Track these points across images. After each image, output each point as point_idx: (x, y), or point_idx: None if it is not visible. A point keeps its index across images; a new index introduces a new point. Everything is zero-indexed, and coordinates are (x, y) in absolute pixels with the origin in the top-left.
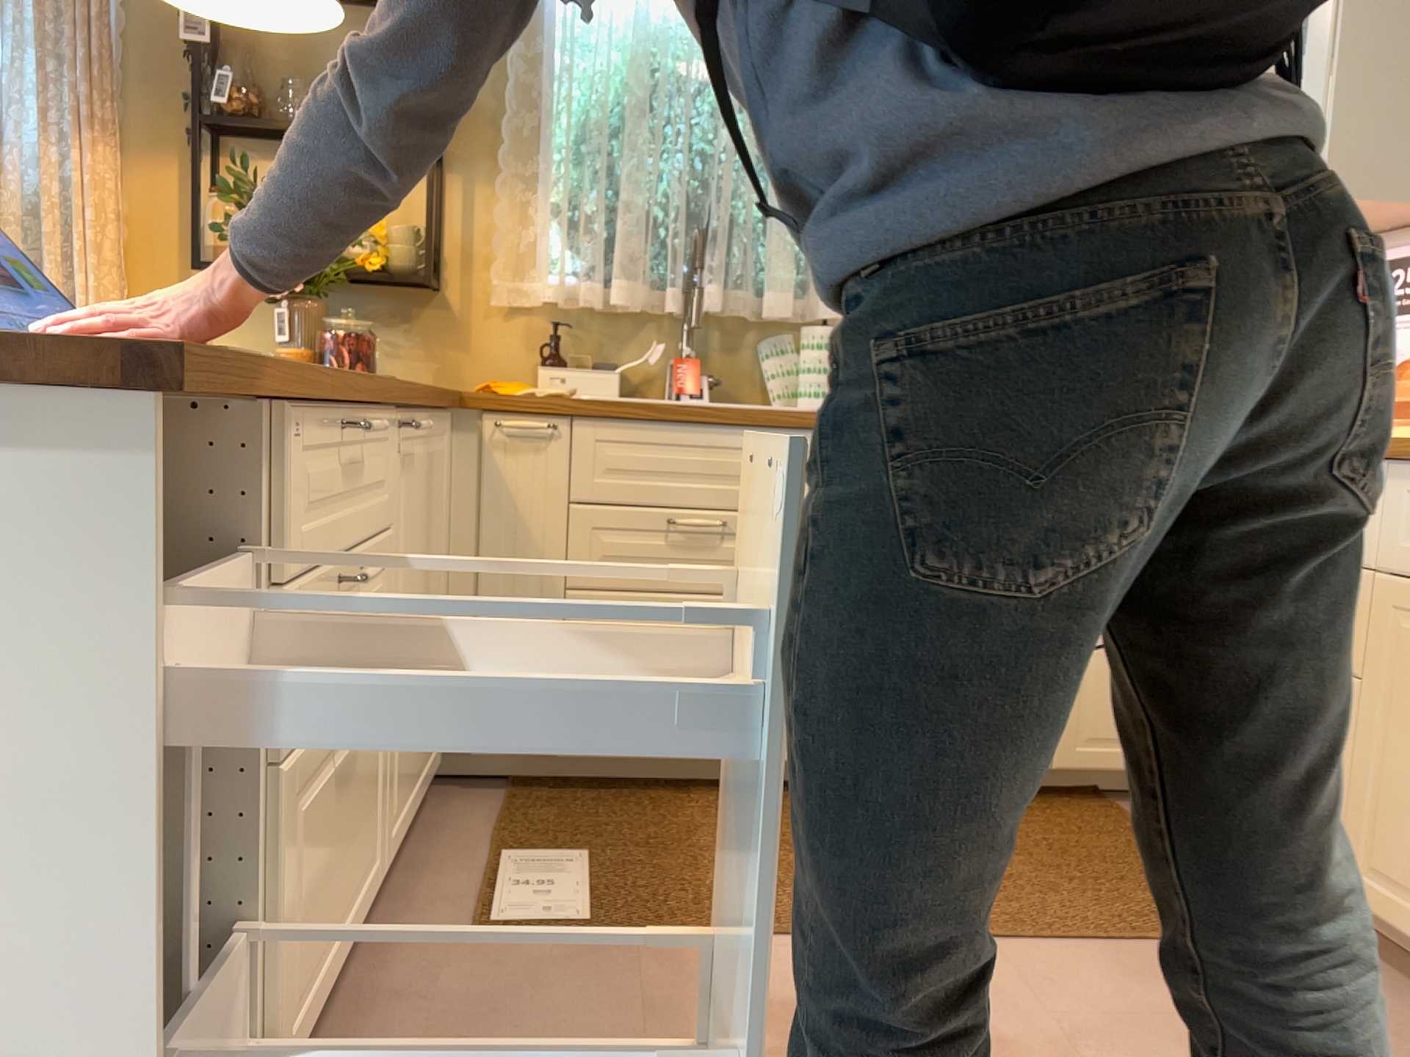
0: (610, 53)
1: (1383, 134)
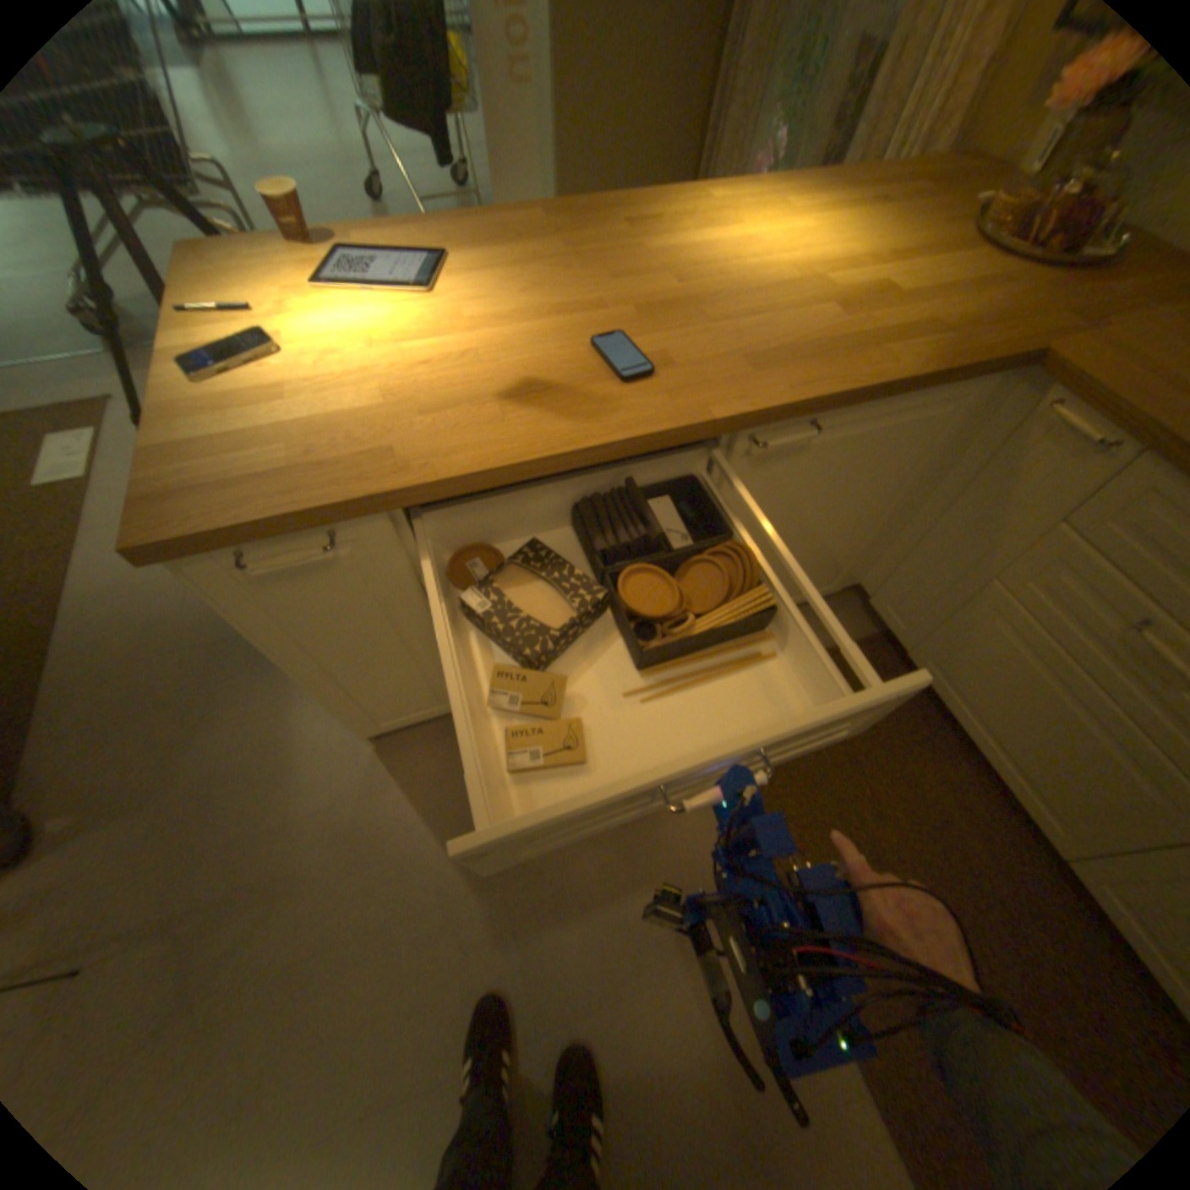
0: None
1: None
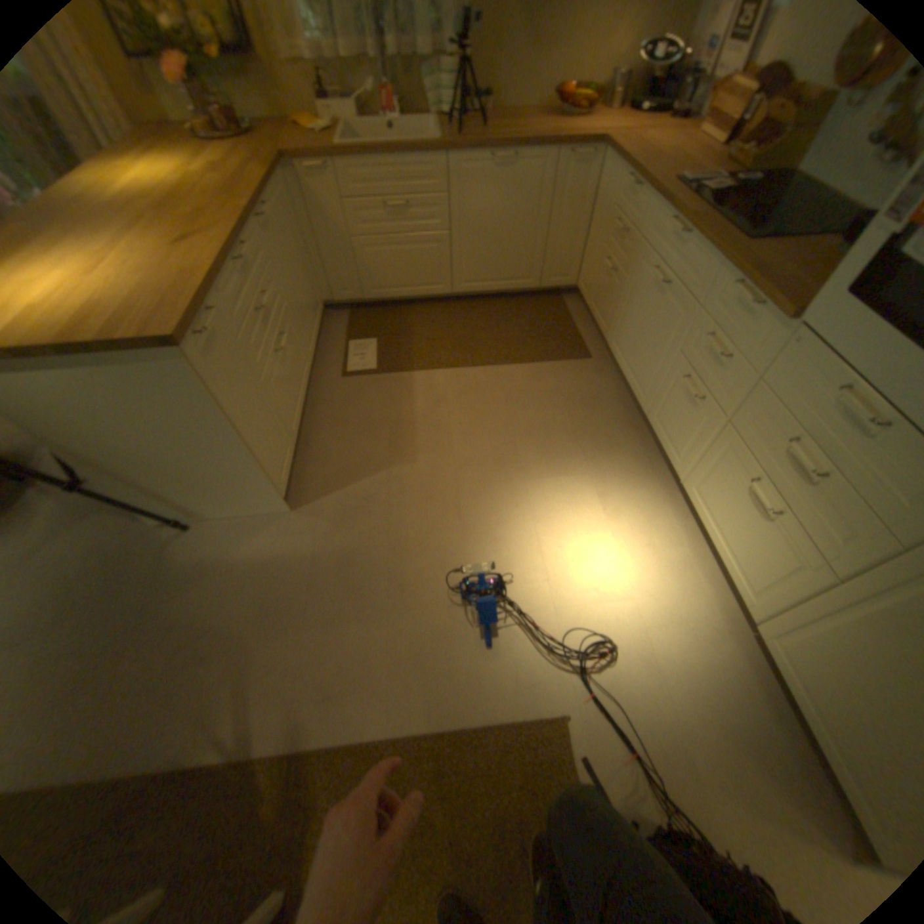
0: None
1: None
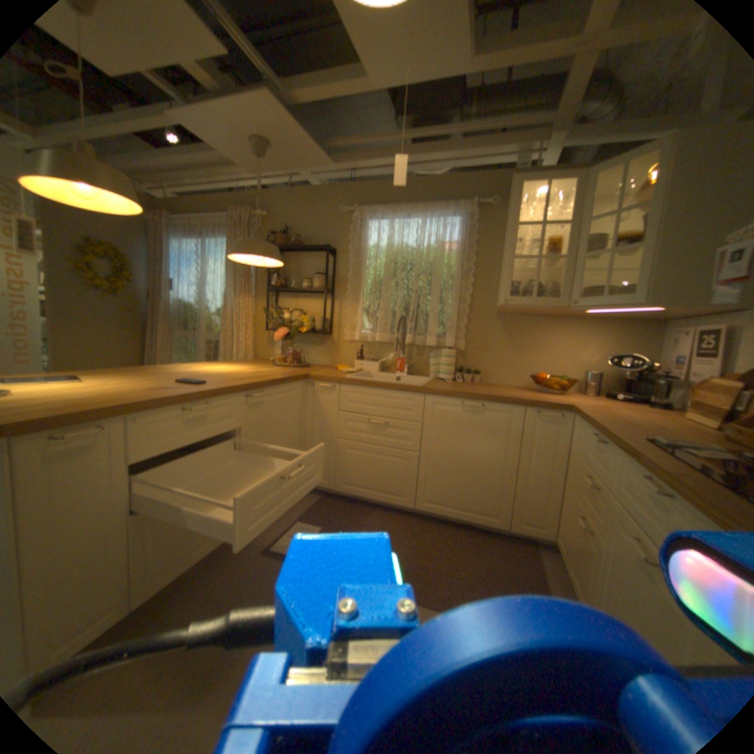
0: (382, 259)
1: (685, 277)
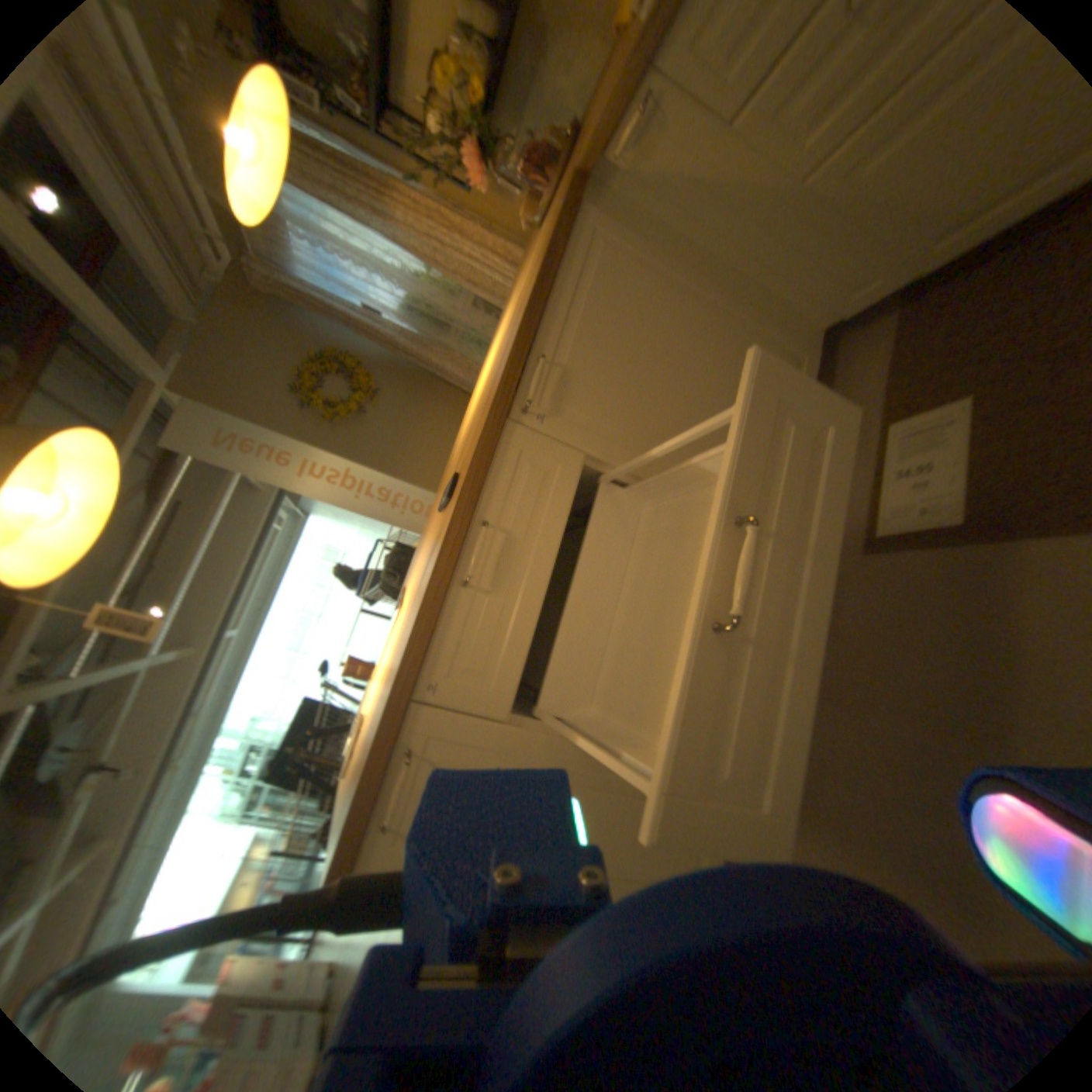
0: None
1: None
